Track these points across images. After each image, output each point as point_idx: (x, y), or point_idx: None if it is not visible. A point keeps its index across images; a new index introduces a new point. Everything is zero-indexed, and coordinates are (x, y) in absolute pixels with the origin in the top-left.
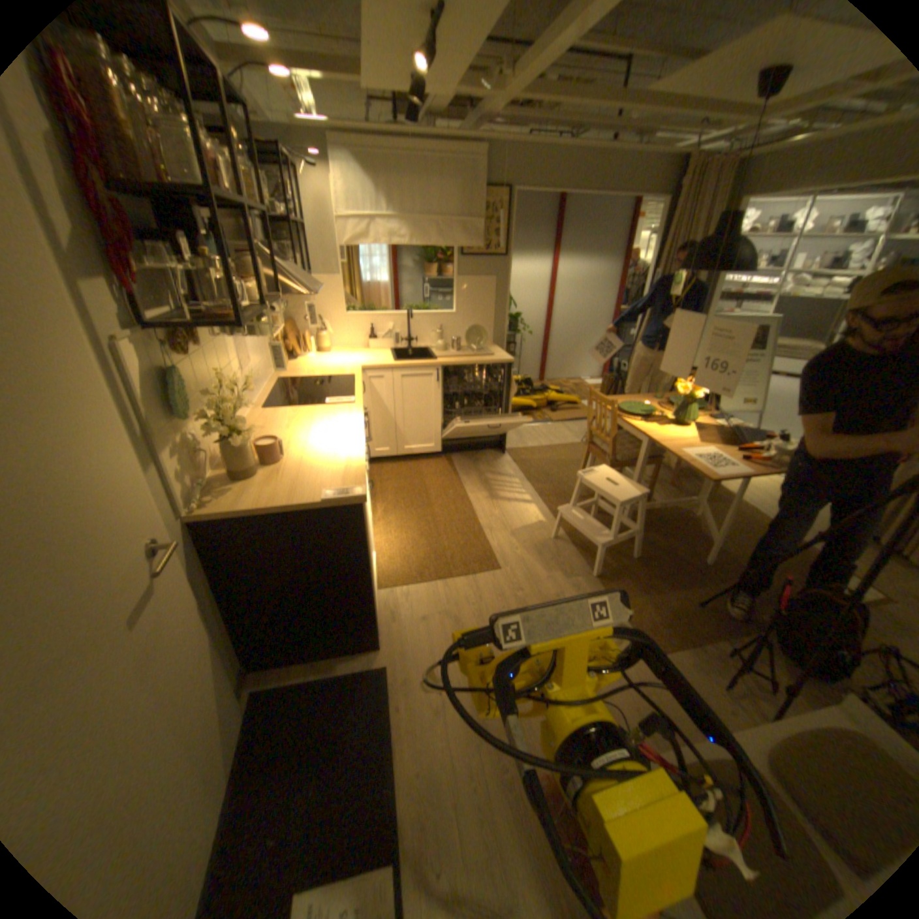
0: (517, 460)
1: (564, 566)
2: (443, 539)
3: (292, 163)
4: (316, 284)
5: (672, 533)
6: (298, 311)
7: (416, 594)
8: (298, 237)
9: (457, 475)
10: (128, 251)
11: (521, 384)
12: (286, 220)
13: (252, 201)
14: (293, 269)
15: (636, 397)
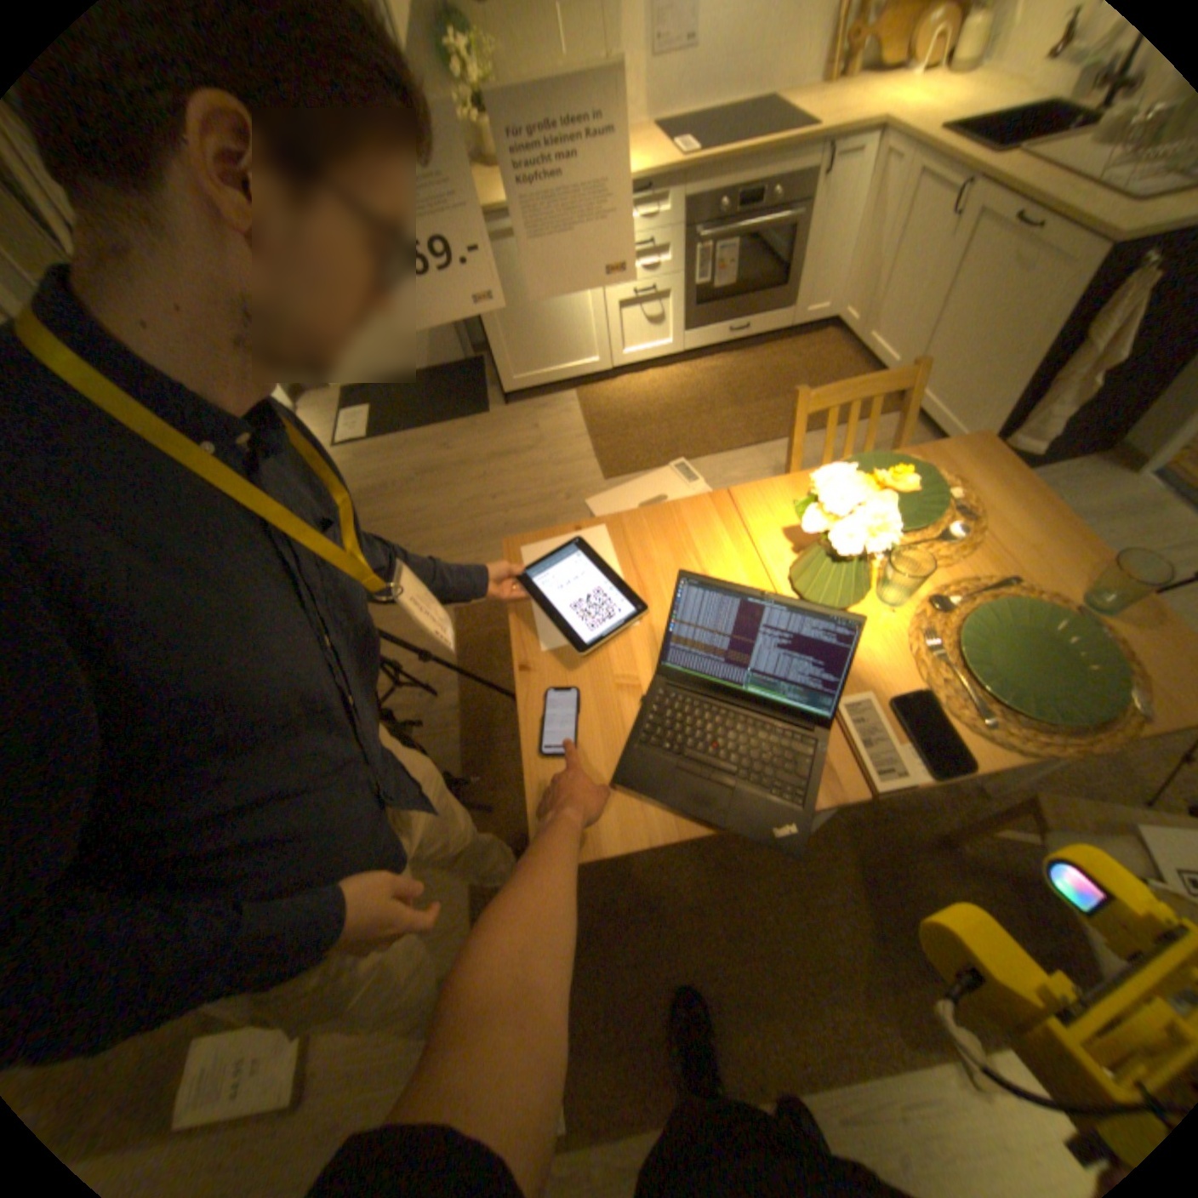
0: None
1: None
2: (659, 426)
3: None
4: None
5: None
6: None
7: (565, 417)
8: None
9: None
10: None
11: None
12: None
13: None
14: None
15: (1045, 525)
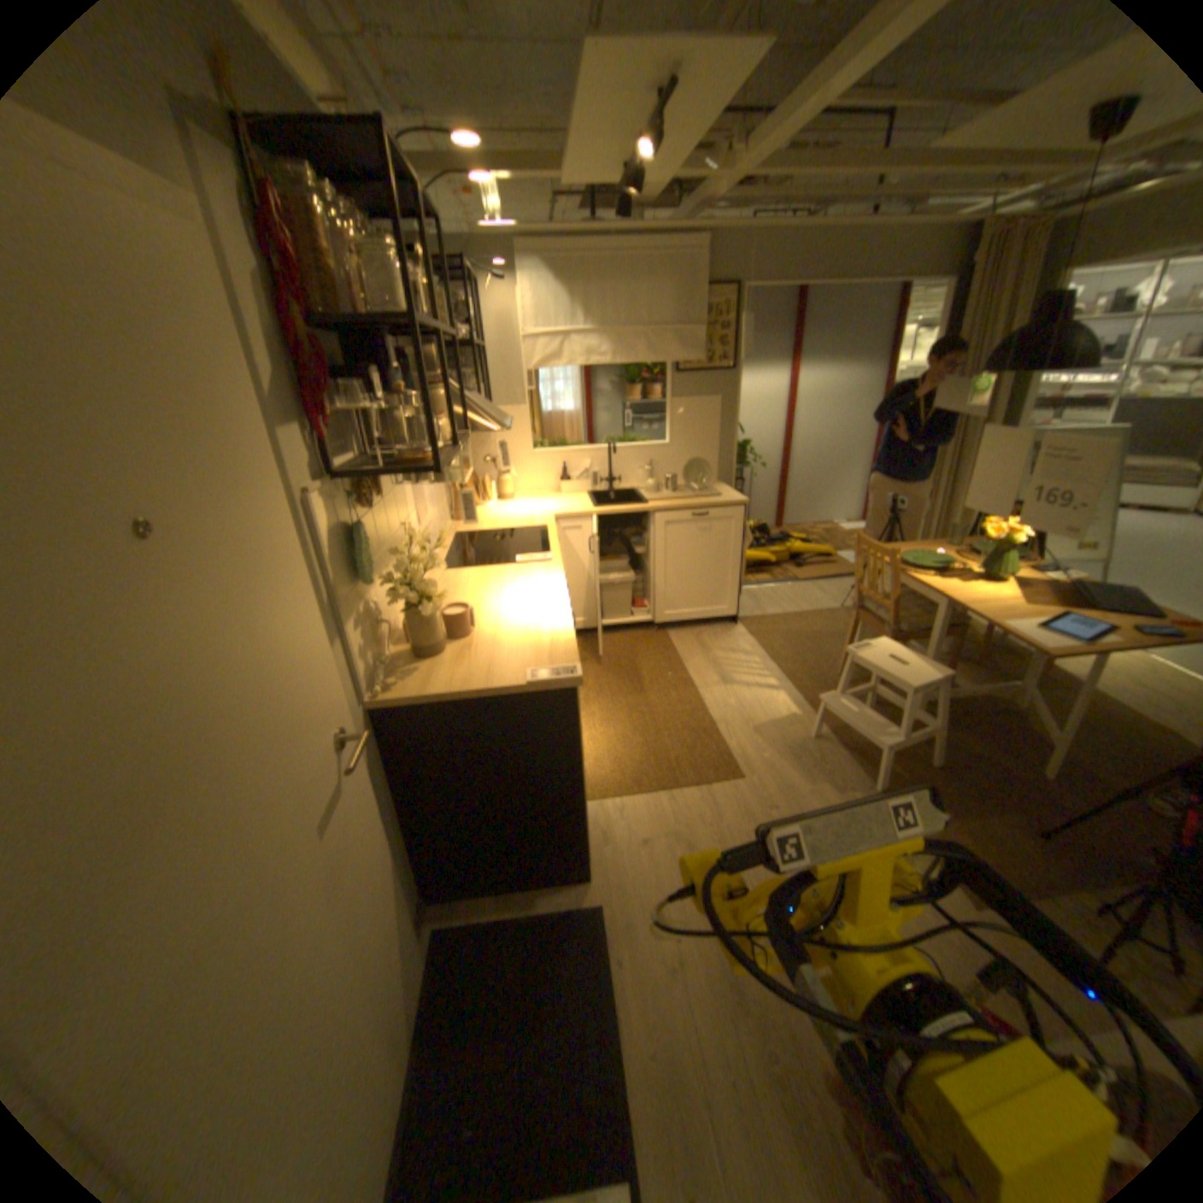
0: (753, 633)
1: (833, 778)
2: (663, 739)
3: (471, 278)
4: (502, 418)
5: (987, 735)
6: (474, 452)
7: (633, 812)
8: (479, 364)
9: (674, 654)
10: (319, 391)
11: (751, 533)
12: (465, 344)
13: (440, 326)
14: (479, 401)
15: (922, 546)
